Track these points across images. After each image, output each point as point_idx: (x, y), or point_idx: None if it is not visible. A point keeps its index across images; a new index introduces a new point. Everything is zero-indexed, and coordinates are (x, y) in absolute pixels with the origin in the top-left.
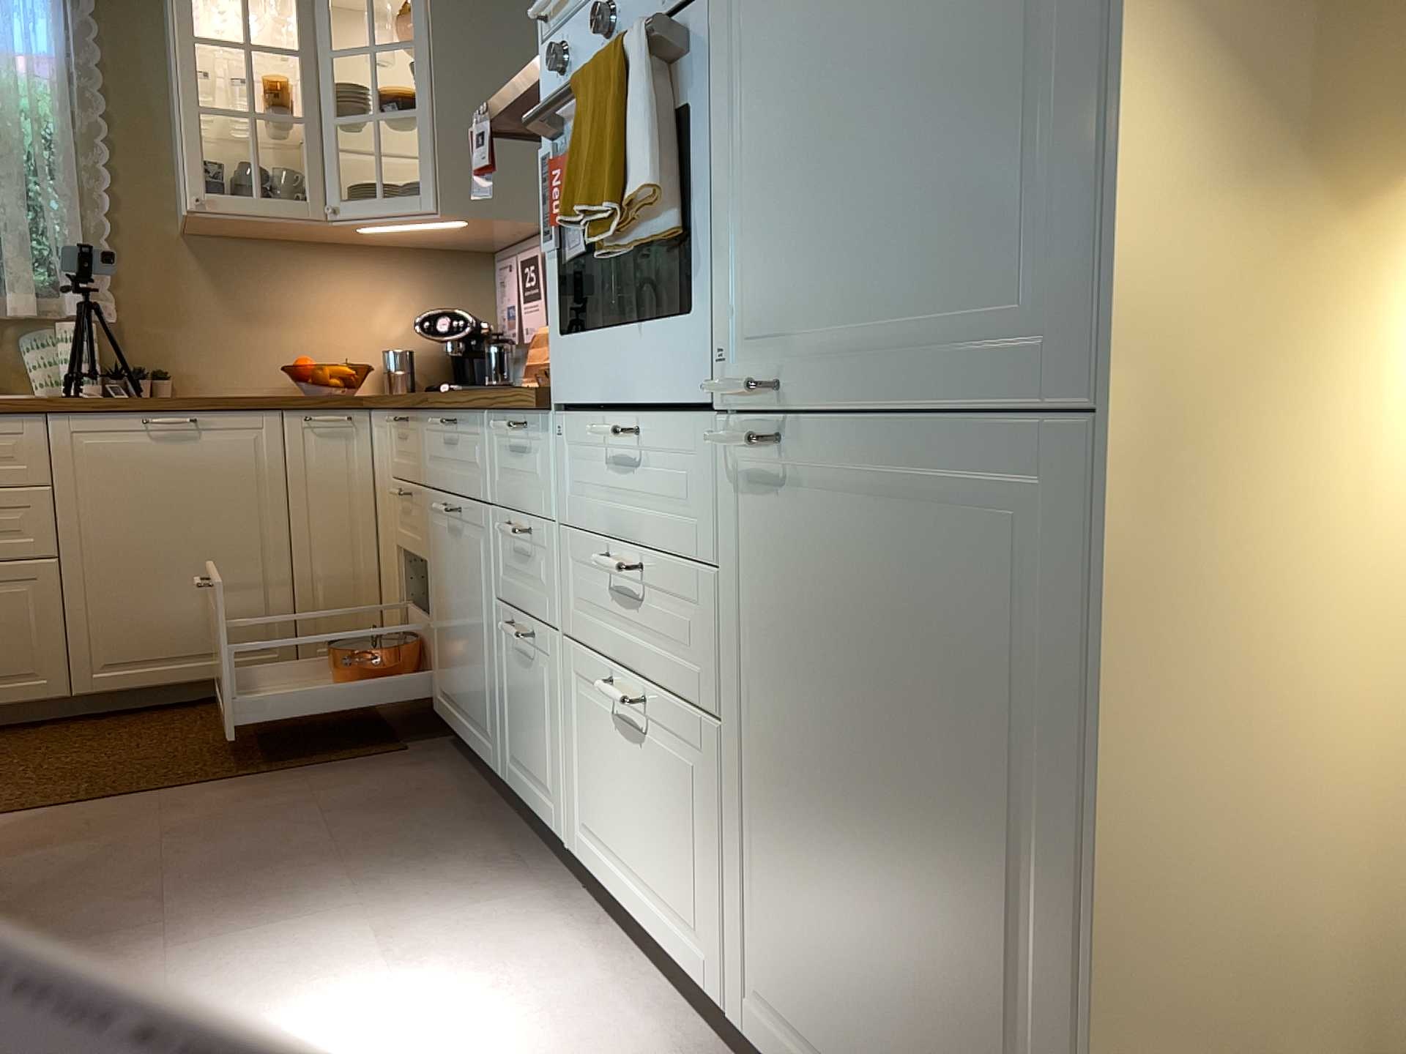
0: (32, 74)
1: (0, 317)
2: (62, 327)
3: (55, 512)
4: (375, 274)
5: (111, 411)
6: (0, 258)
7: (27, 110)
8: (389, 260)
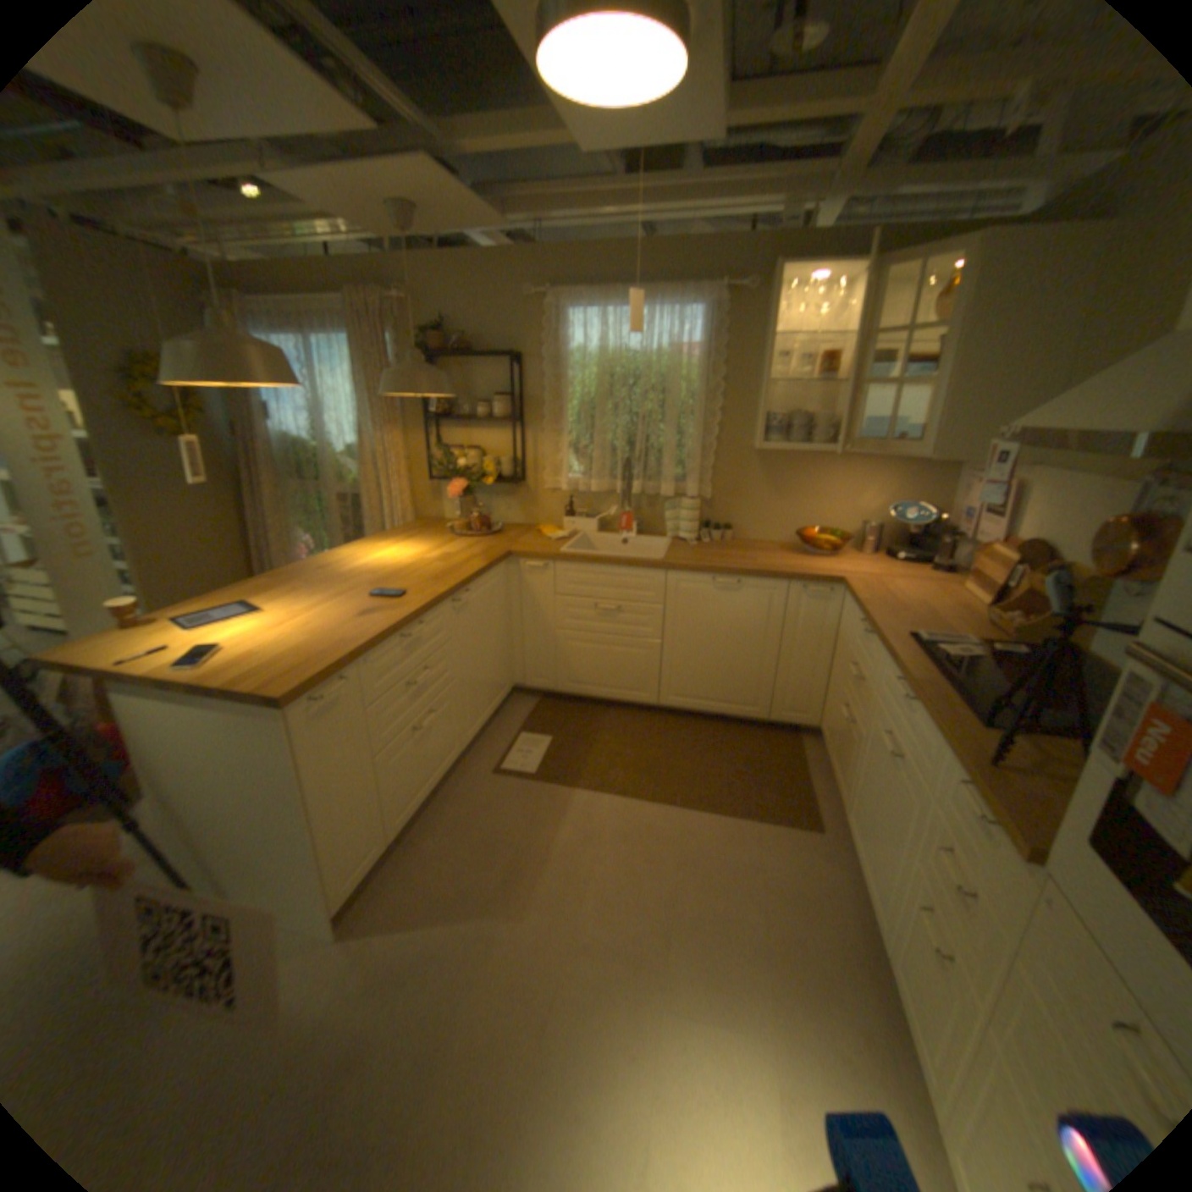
0: (688, 359)
1: (655, 494)
2: (682, 503)
3: (662, 619)
4: (868, 469)
5: (696, 573)
6: (659, 462)
7: (683, 379)
8: (880, 460)
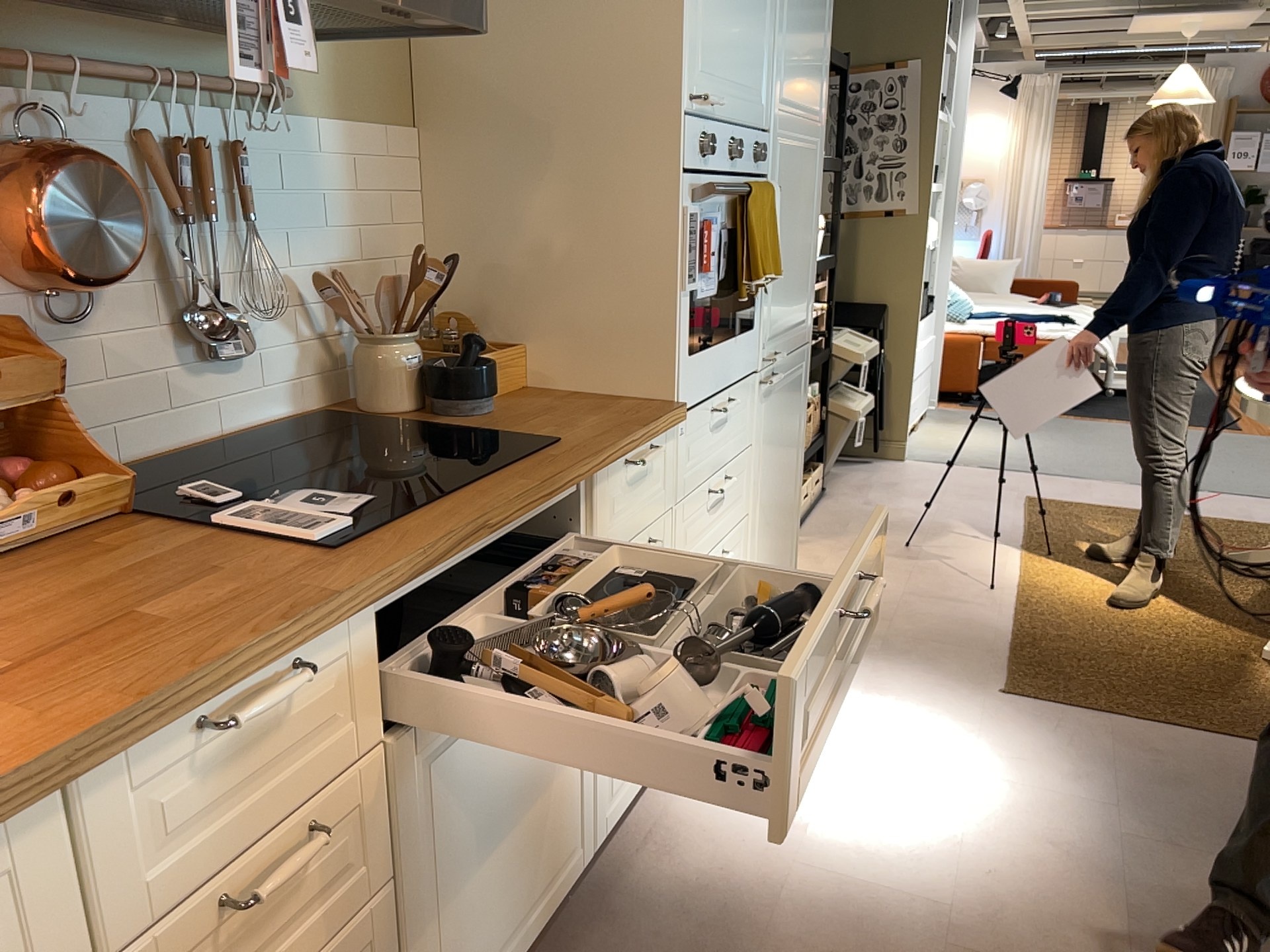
0: None
1: None
2: None
3: None
4: None
5: None
6: None
7: None
8: None
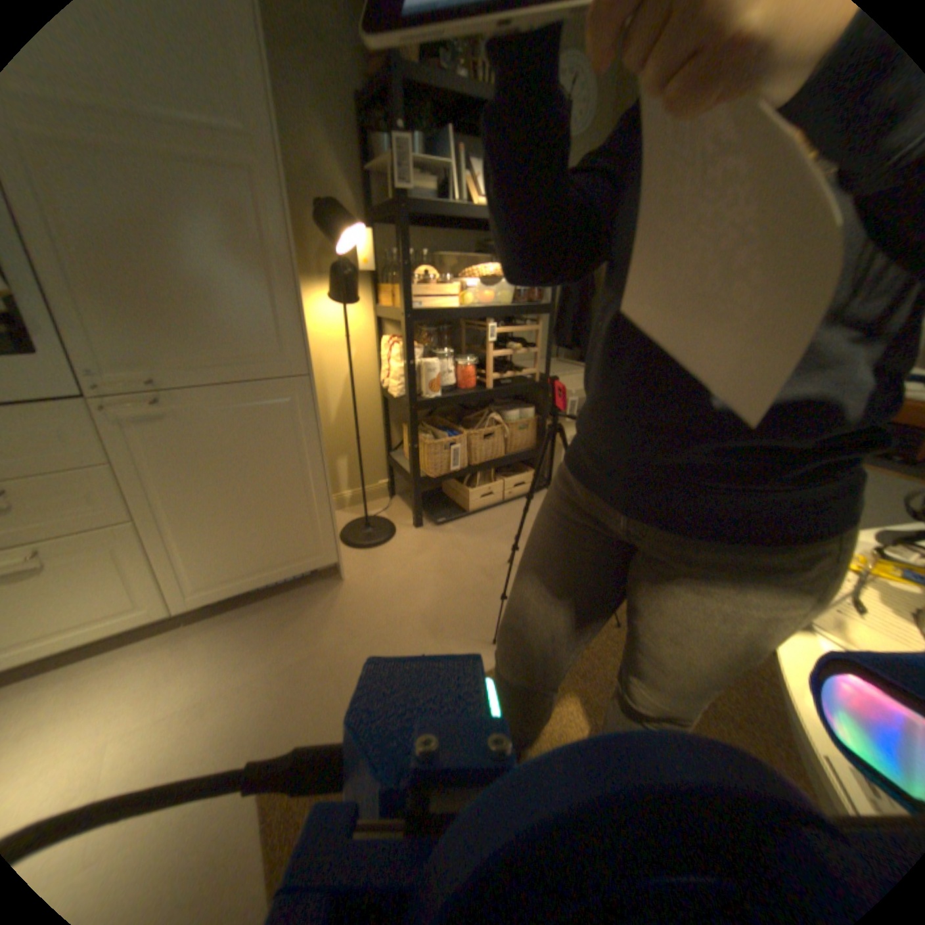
0: None
1: None
2: None
3: None
4: None
5: None
6: None
7: None
8: None
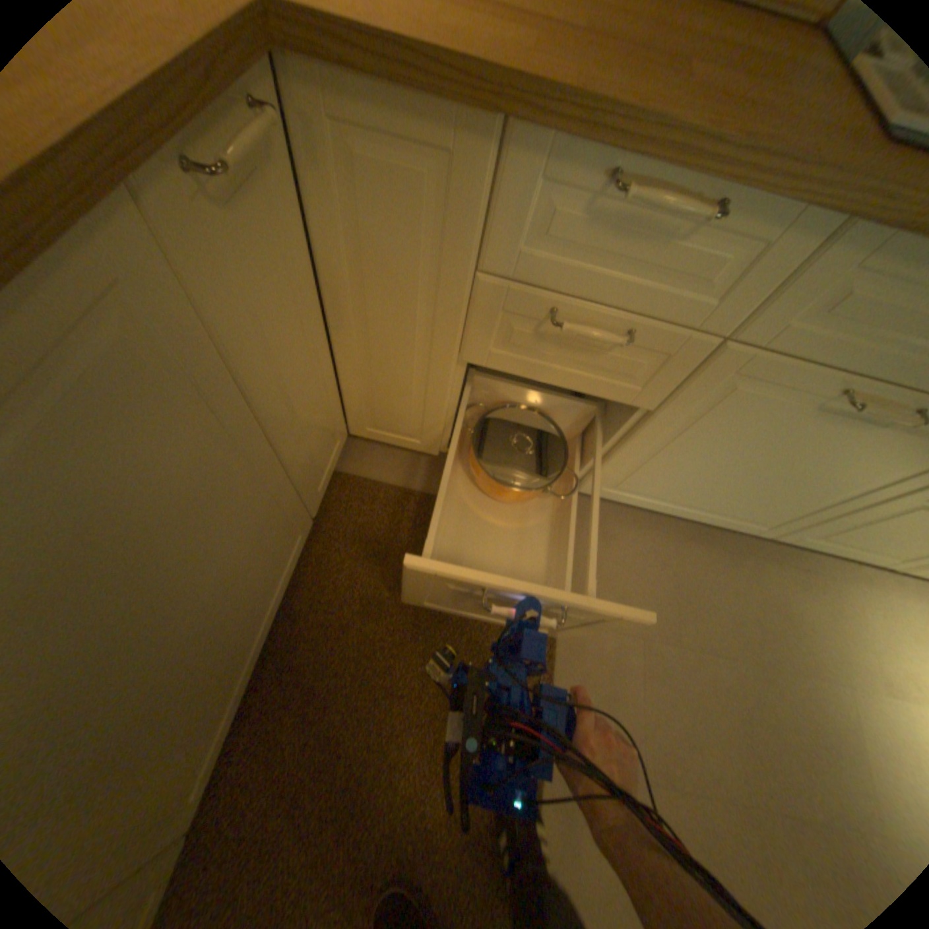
0: None
1: None
2: None
3: None
4: None
5: None
6: None
7: None
8: None
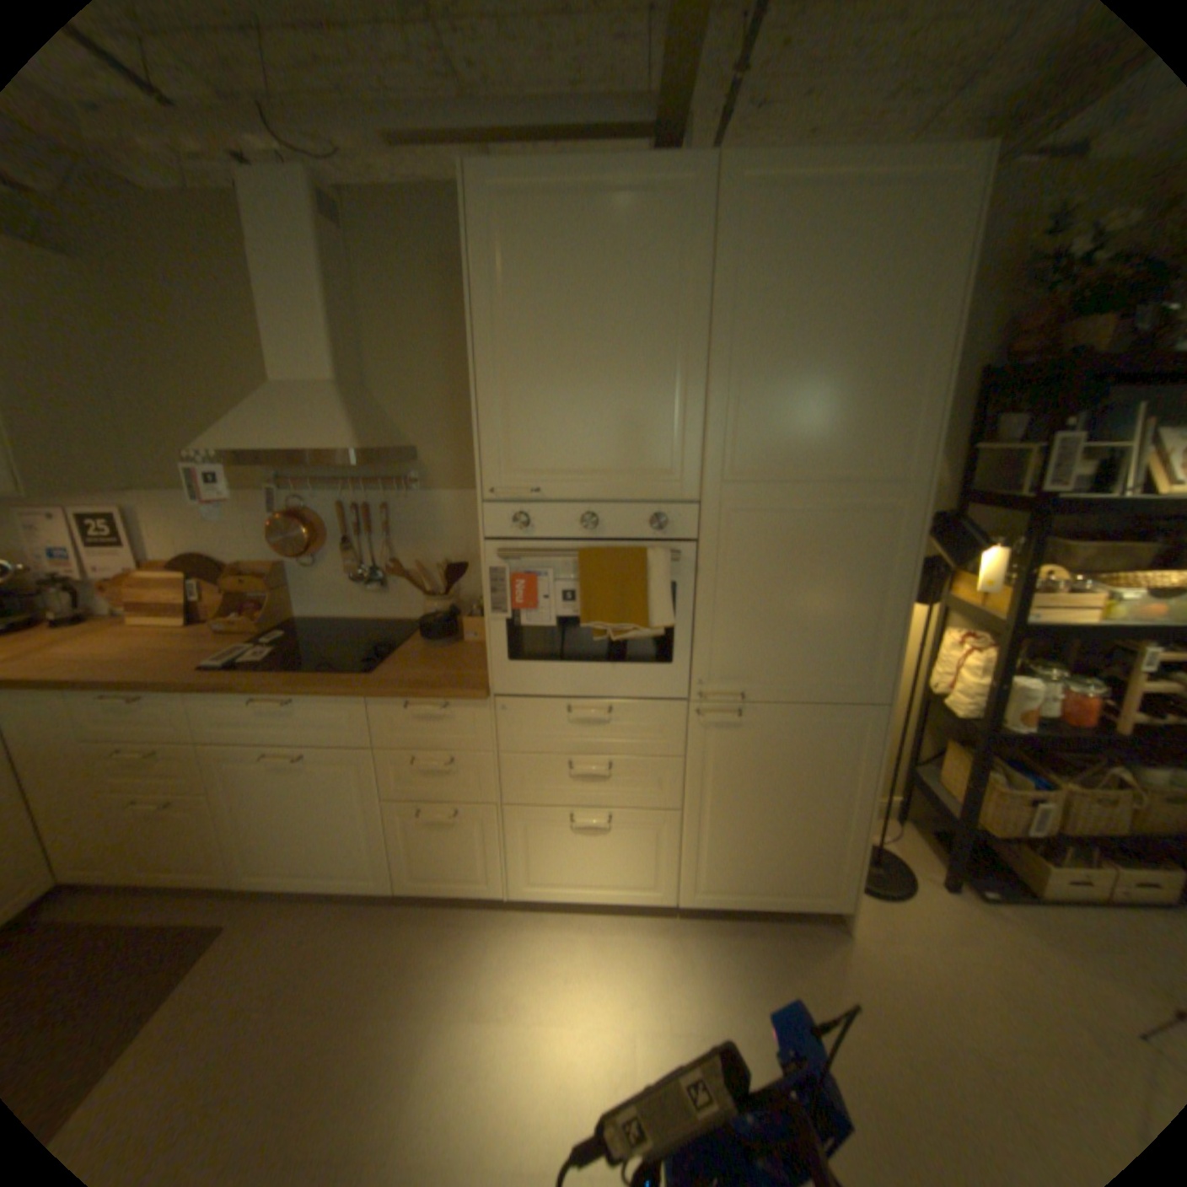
0: None
1: None
2: None
3: None
4: None
5: None
6: None
7: None
8: None
